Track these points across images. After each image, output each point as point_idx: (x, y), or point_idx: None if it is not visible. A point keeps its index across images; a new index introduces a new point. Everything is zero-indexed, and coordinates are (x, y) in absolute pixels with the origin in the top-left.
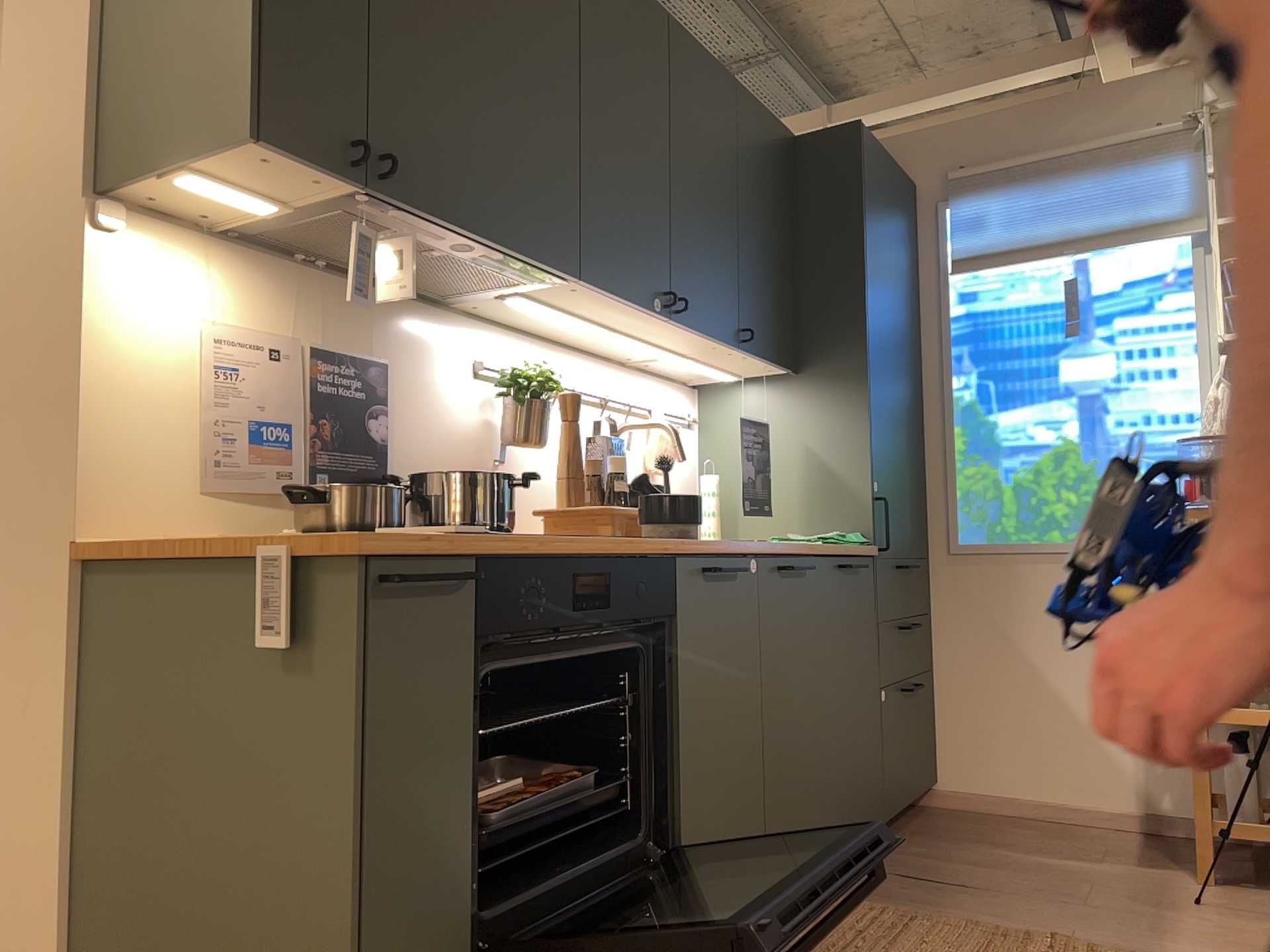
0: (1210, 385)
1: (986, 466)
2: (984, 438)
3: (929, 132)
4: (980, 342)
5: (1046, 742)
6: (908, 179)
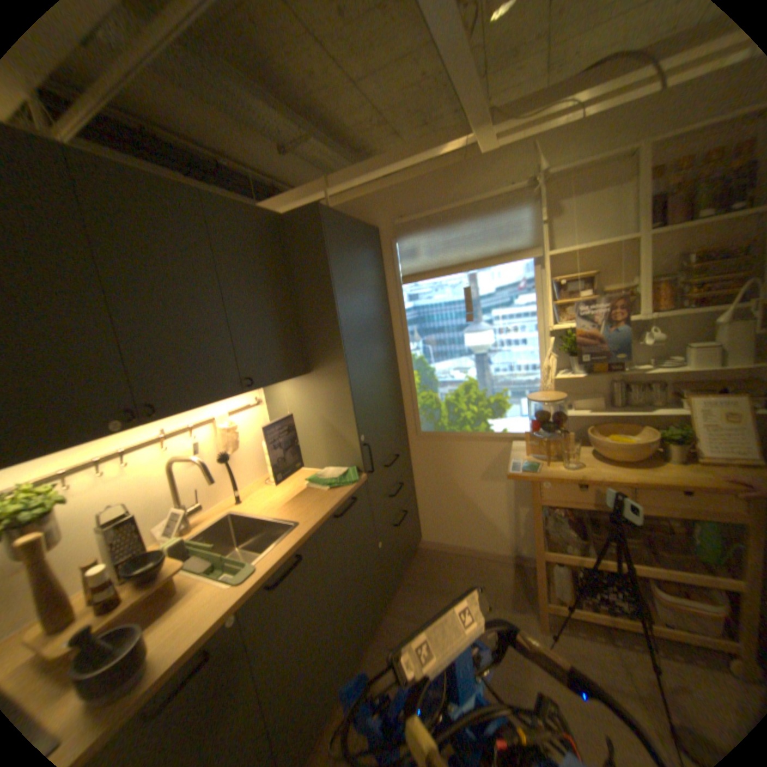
0: (545, 350)
1: (430, 392)
2: (428, 378)
3: (382, 192)
4: (422, 324)
5: (468, 524)
6: (374, 224)
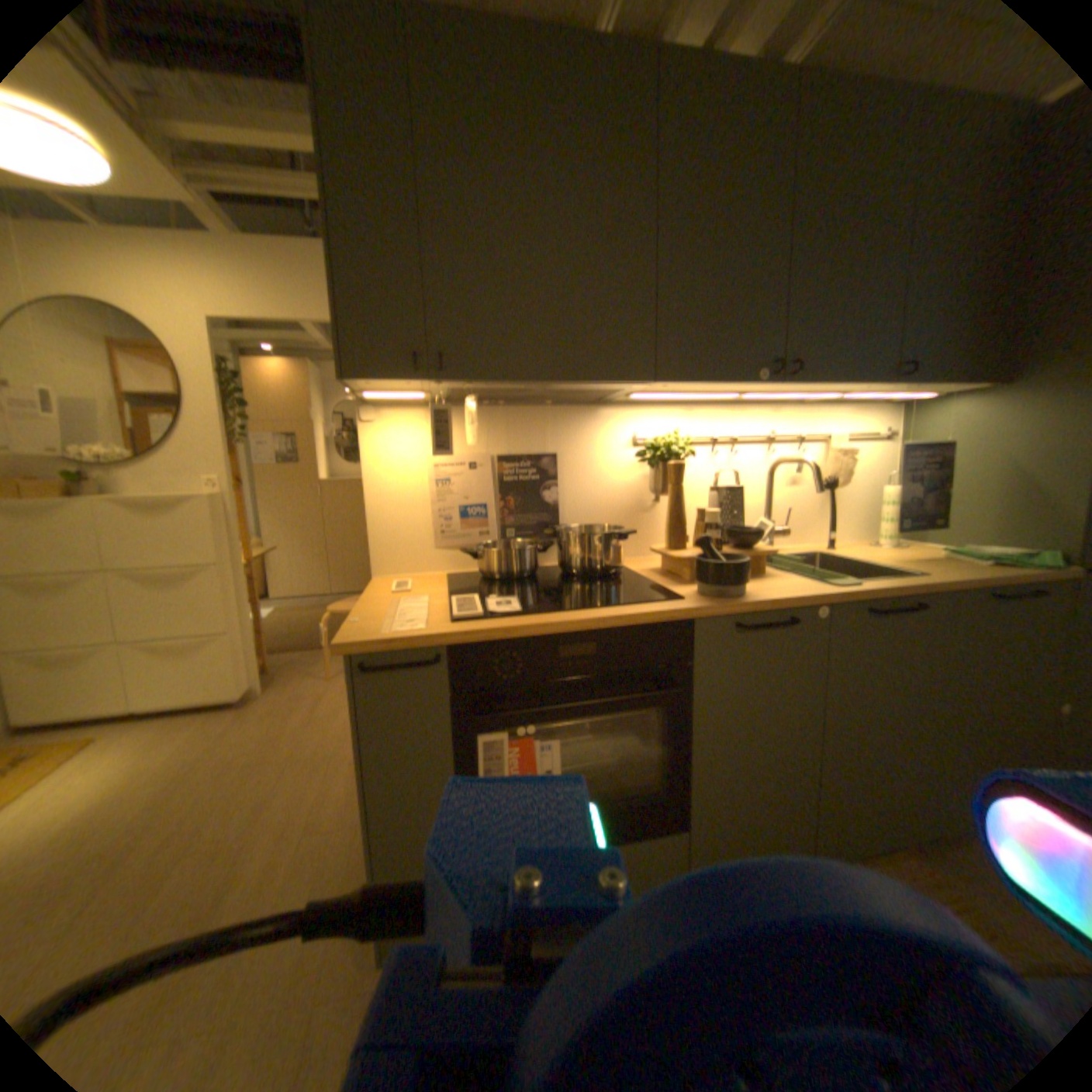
0: None
1: None
2: None
3: None
4: None
5: None
6: None
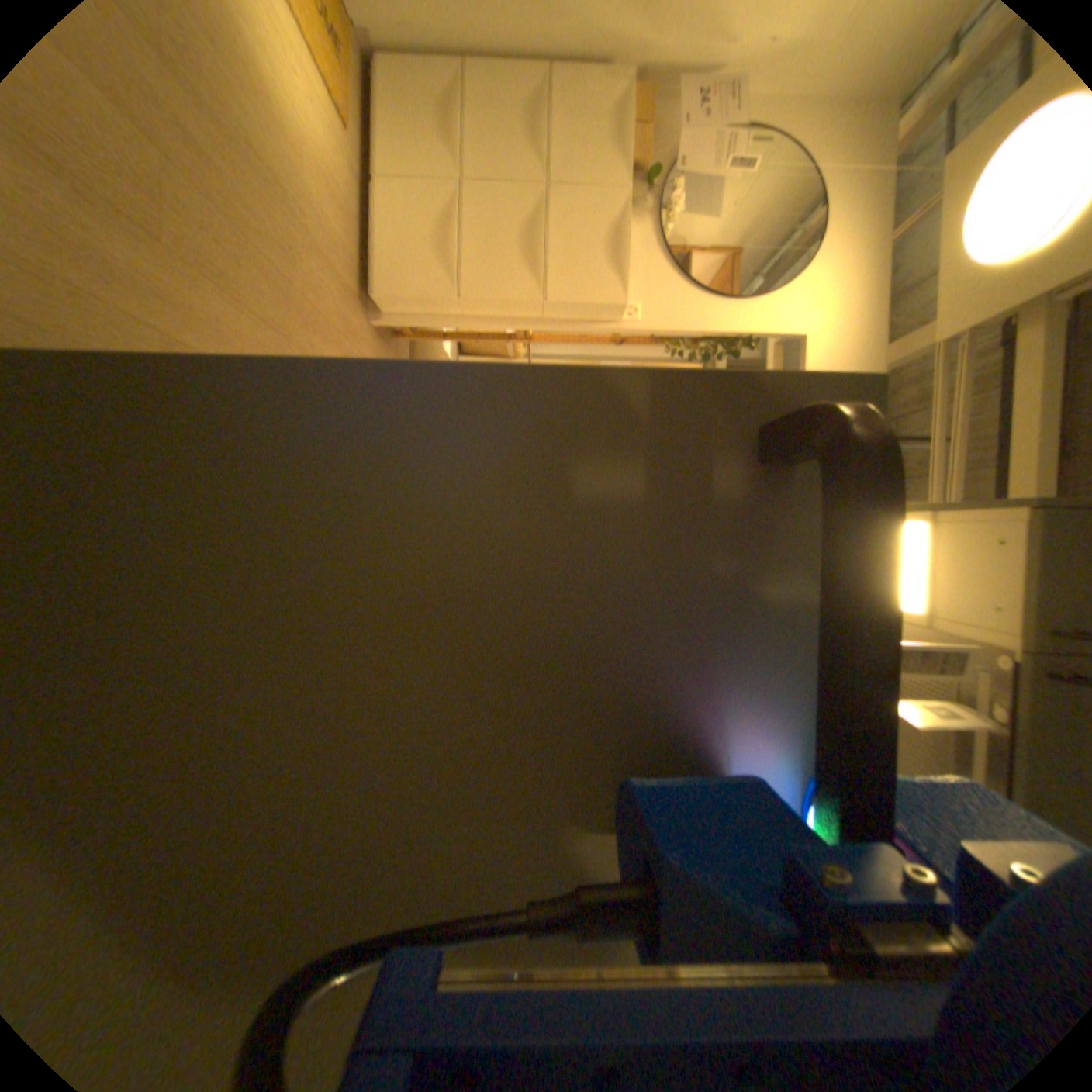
0: None
1: None
2: None
3: None
4: None
5: None
6: None
